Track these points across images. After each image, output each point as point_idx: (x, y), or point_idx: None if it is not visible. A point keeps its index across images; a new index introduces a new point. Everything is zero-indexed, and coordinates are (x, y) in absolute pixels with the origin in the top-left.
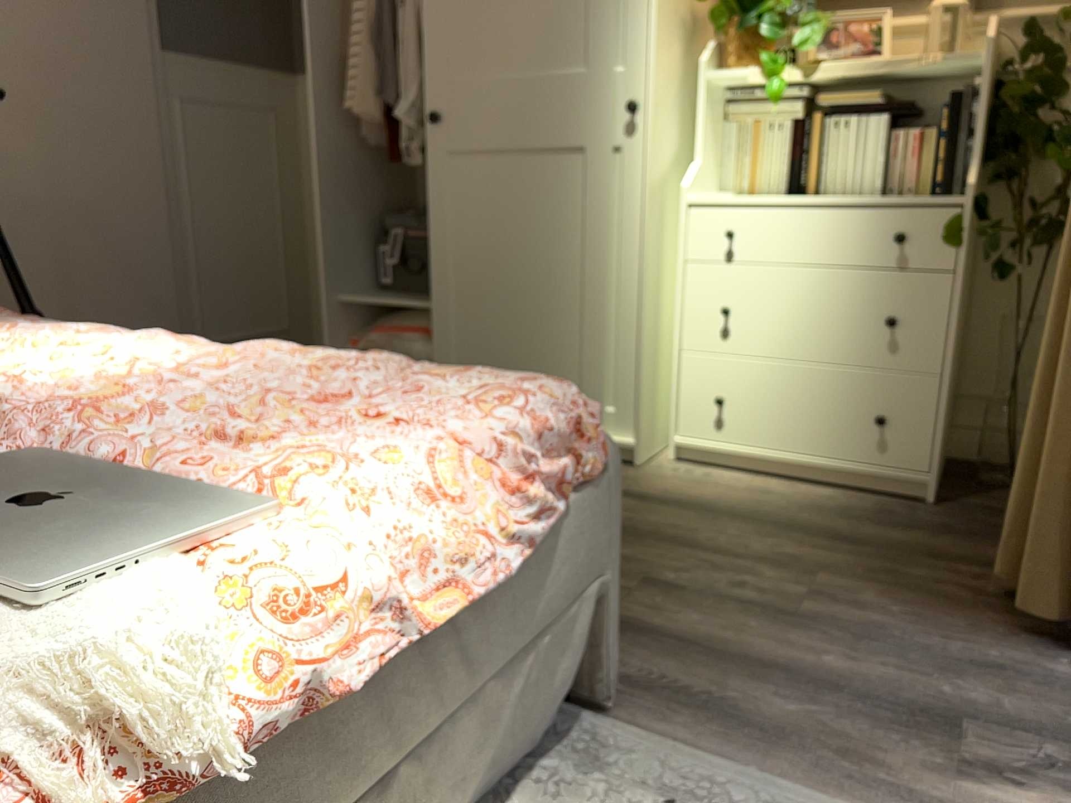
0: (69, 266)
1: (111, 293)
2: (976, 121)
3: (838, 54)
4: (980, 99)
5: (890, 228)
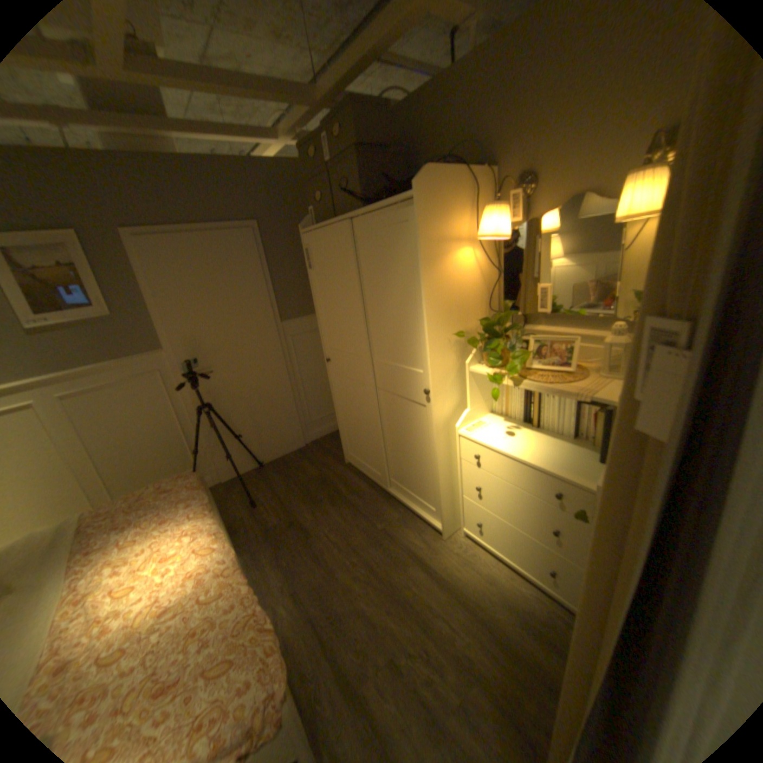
0: (253, 412)
1: (270, 417)
2: None
3: (544, 364)
4: None
5: (553, 488)
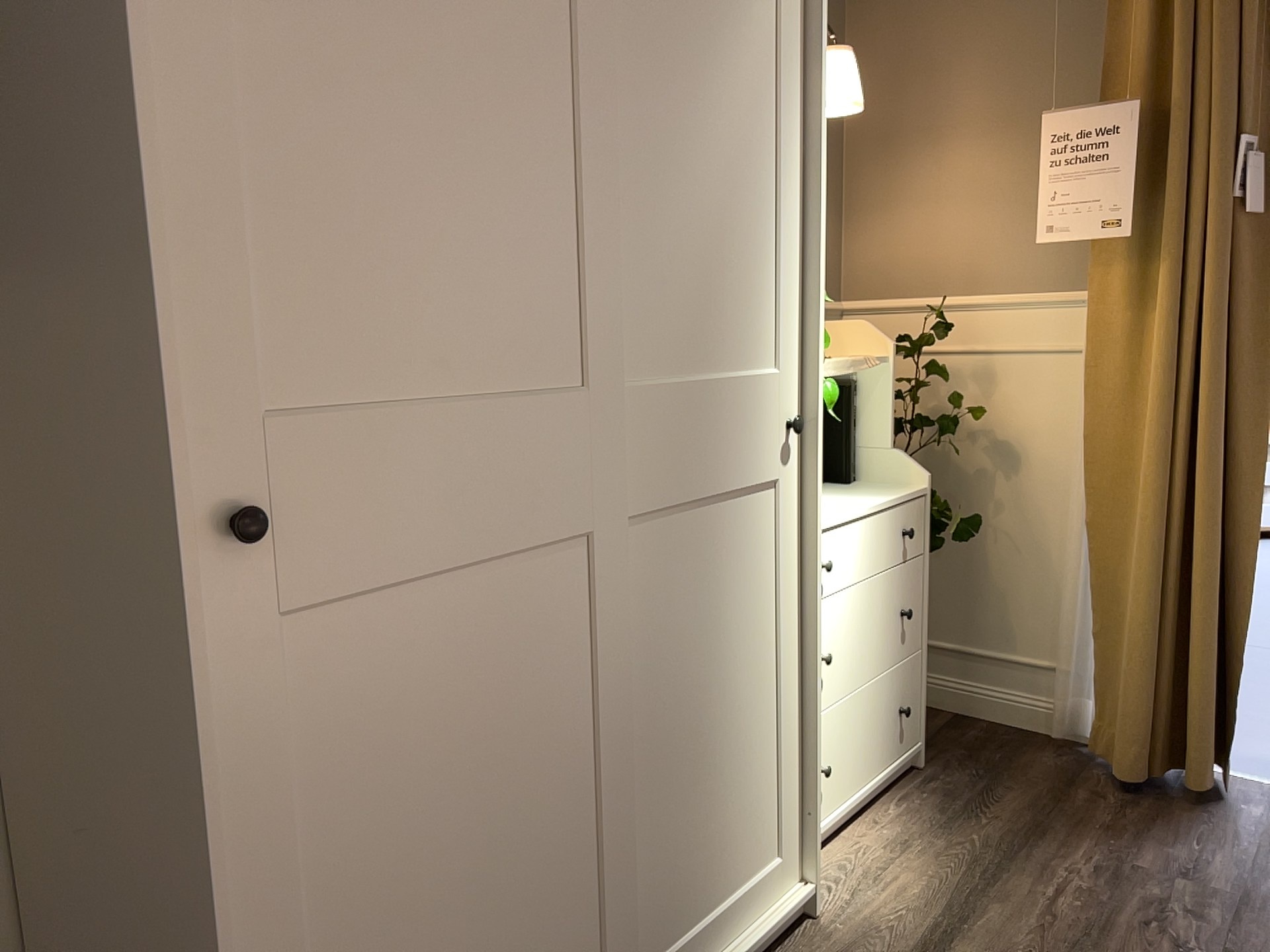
0: None
1: None
2: (857, 415)
3: None
4: (857, 396)
5: (900, 526)
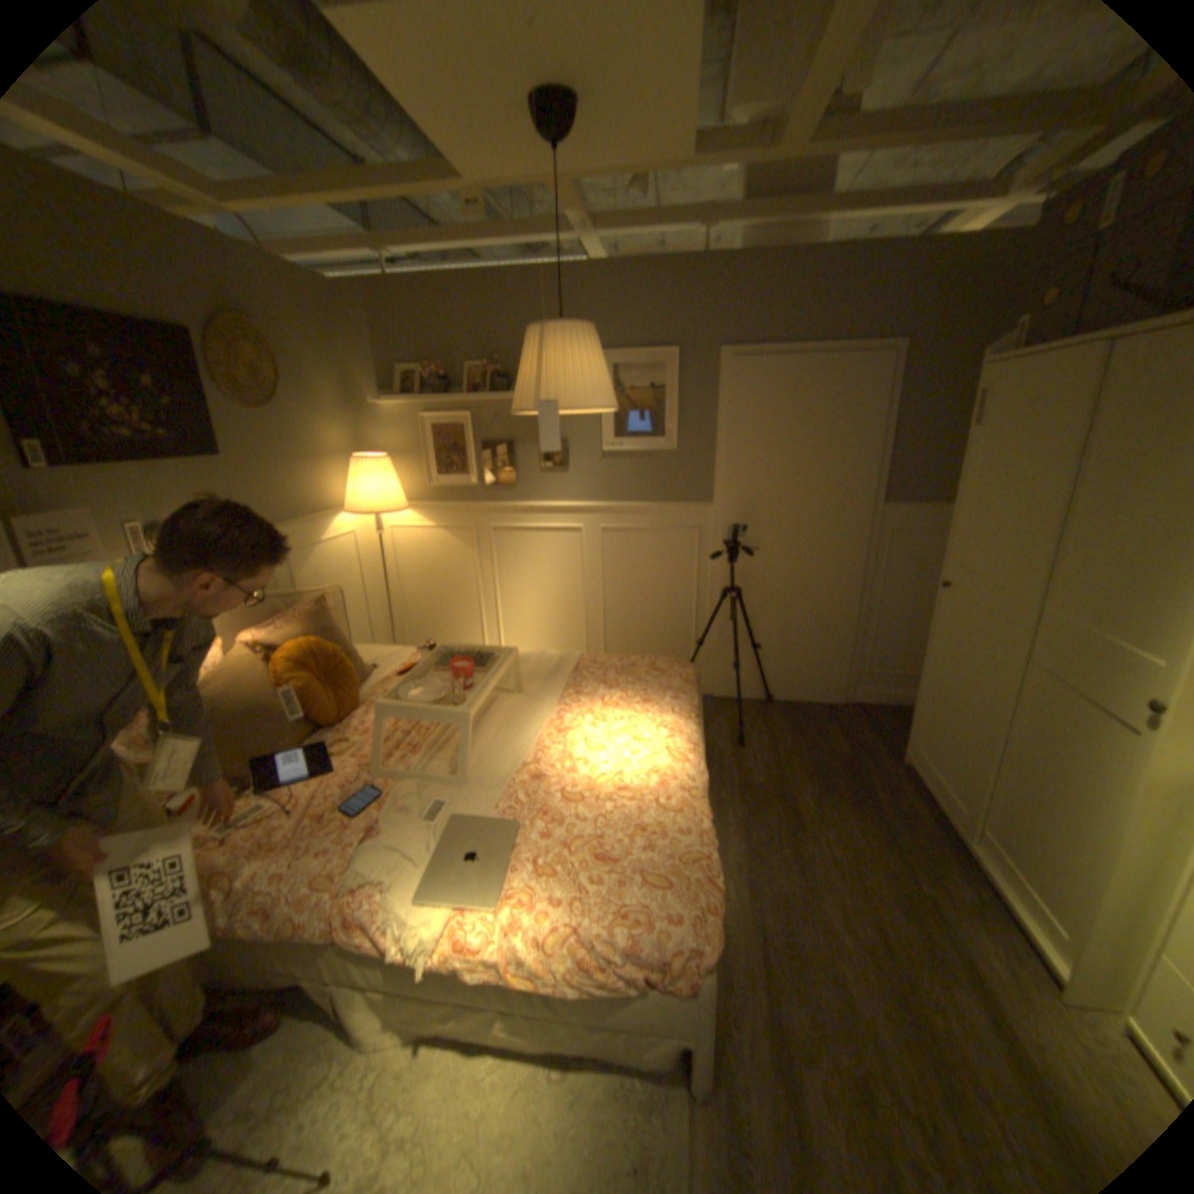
0: (789, 623)
1: (811, 639)
2: None
3: None
4: None
5: None
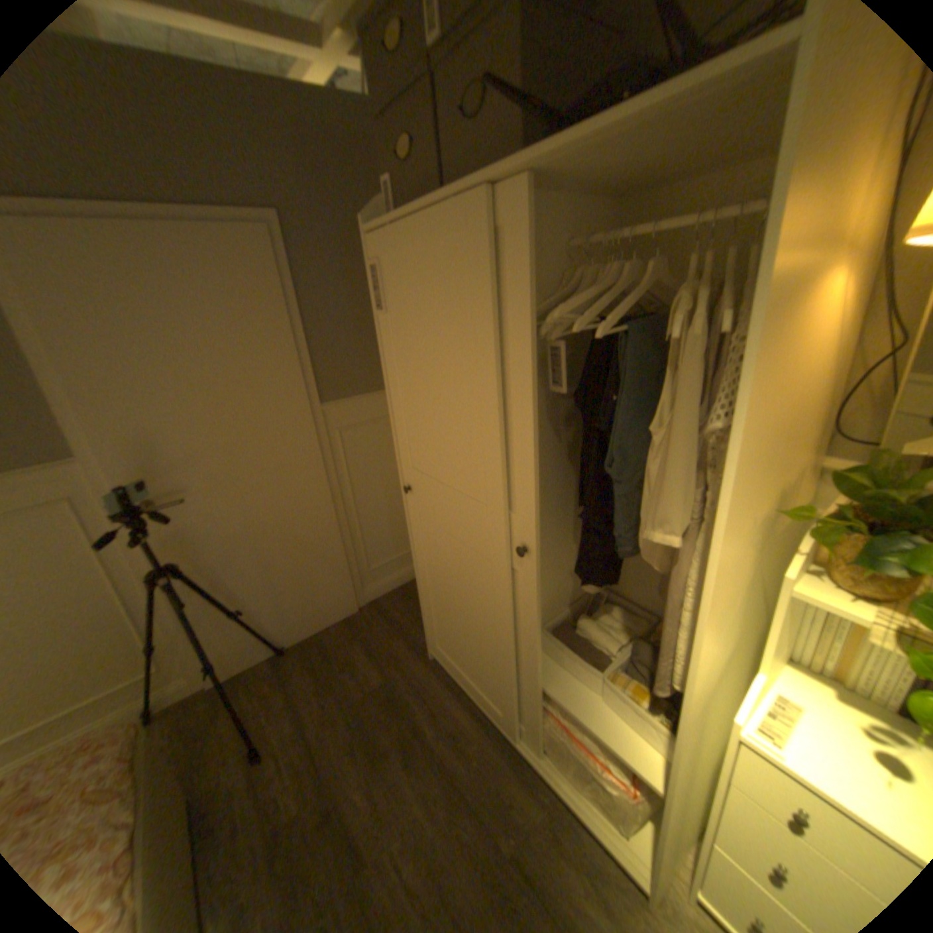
0: (264, 564)
1: (296, 569)
2: None
3: None
4: None
5: None
